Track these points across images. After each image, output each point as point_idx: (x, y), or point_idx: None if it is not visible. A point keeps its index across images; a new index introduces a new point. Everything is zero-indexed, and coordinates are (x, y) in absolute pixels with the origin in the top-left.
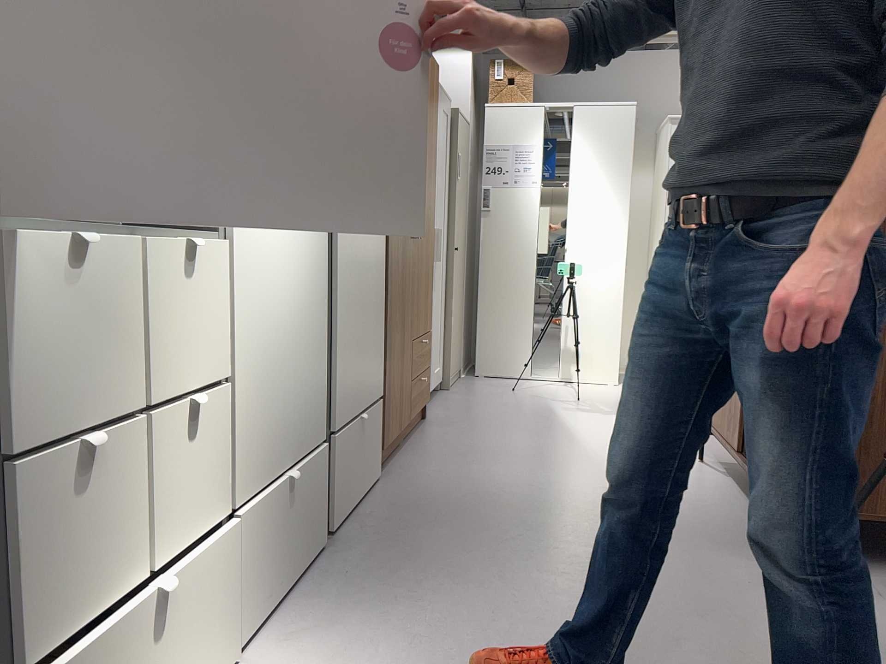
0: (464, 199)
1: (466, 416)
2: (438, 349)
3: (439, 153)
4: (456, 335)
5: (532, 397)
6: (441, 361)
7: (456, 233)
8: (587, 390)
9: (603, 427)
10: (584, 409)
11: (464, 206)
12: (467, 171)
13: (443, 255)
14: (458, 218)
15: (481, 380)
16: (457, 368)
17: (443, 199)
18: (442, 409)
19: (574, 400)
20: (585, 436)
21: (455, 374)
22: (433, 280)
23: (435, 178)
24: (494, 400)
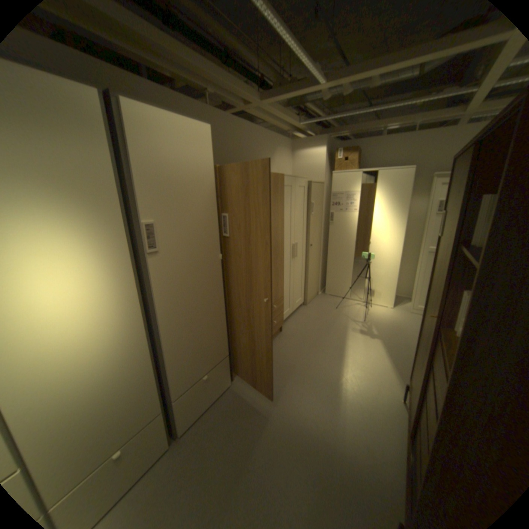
0: (319, 220)
1: (301, 330)
2: (299, 291)
3: (295, 209)
4: (312, 281)
5: (342, 315)
6: (302, 294)
7: (311, 239)
8: (373, 312)
9: (364, 351)
10: (363, 330)
11: (318, 223)
12: (321, 206)
13: (302, 251)
14: (313, 231)
15: (325, 297)
16: (314, 293)
17: (301, 227)
18: (294, 322)
19: (362, 320)
20: (350, 359)
21: (312, 296)
22: (292, 267)
23: (292, 222)
24: (322, 316)
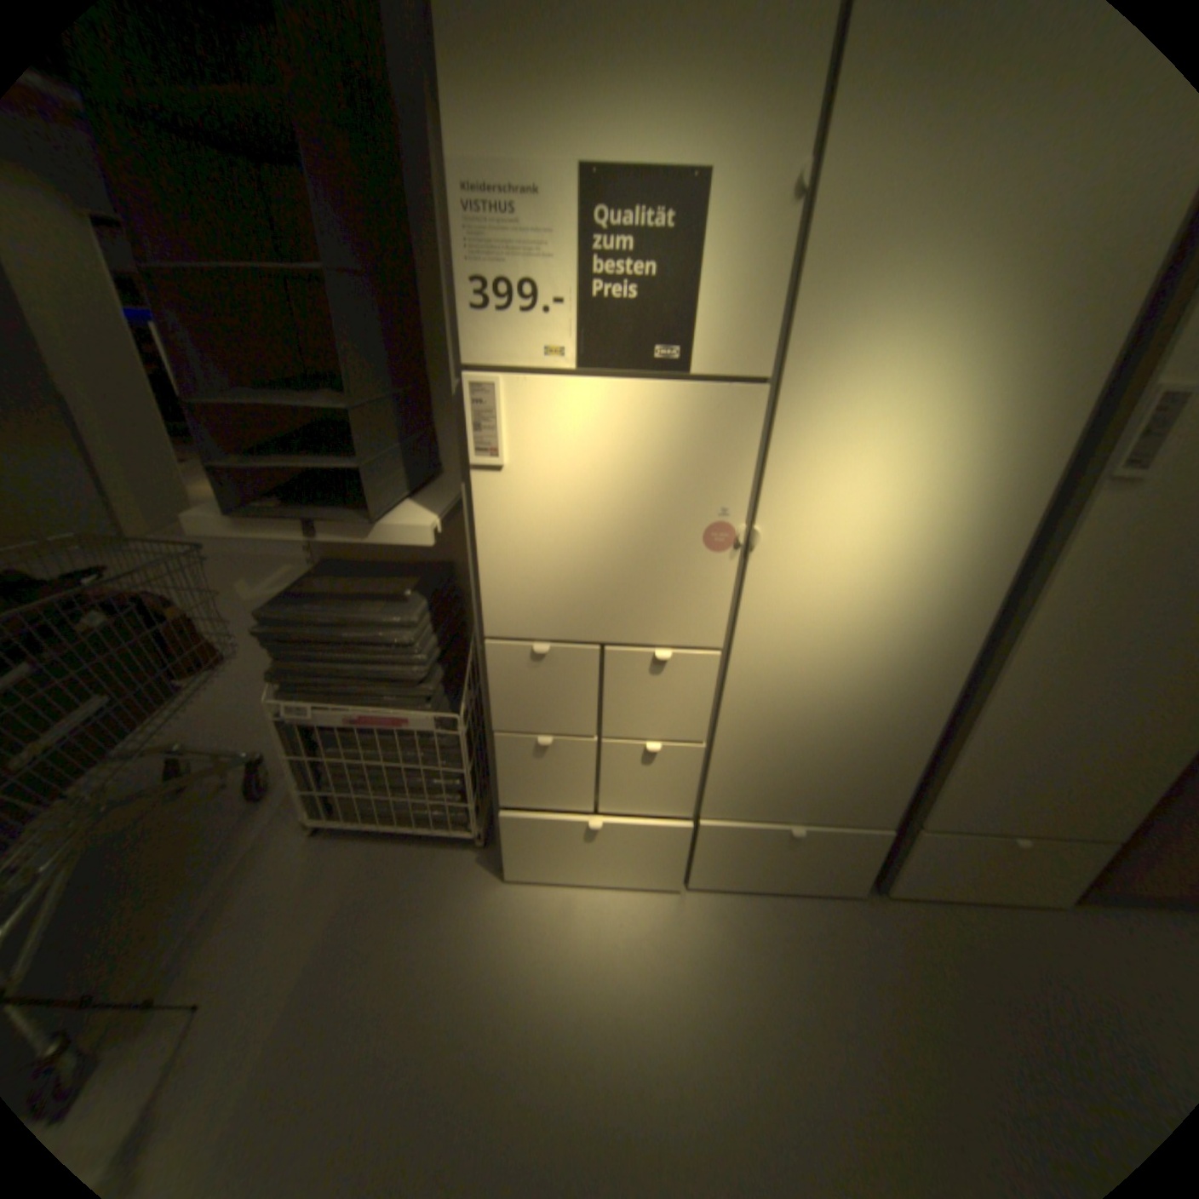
0: None
1: None
2: None
3: None
4: None
5: None
6: None
7: None
8: None
9: None
10: None
11: None
12: None
13: None
14: None
15: None
16: None
17: None
18: None
19: None
20: None
21: None
22: None
23: None
24: None
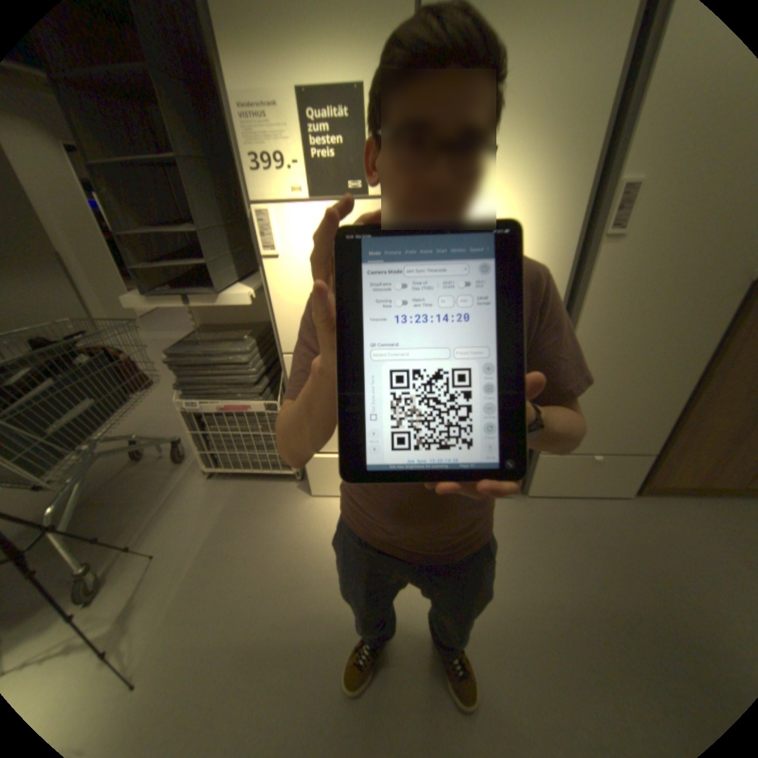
0: None
1: None
2: None
3: None
4: None
5: None
6: None
7: None
8: None
9: None
10: None
11: None
12: None
13: None
14: None
15: None
16: None
17: None
18: None
19: None
20: None
21: None
22: None
23: None
24: None
